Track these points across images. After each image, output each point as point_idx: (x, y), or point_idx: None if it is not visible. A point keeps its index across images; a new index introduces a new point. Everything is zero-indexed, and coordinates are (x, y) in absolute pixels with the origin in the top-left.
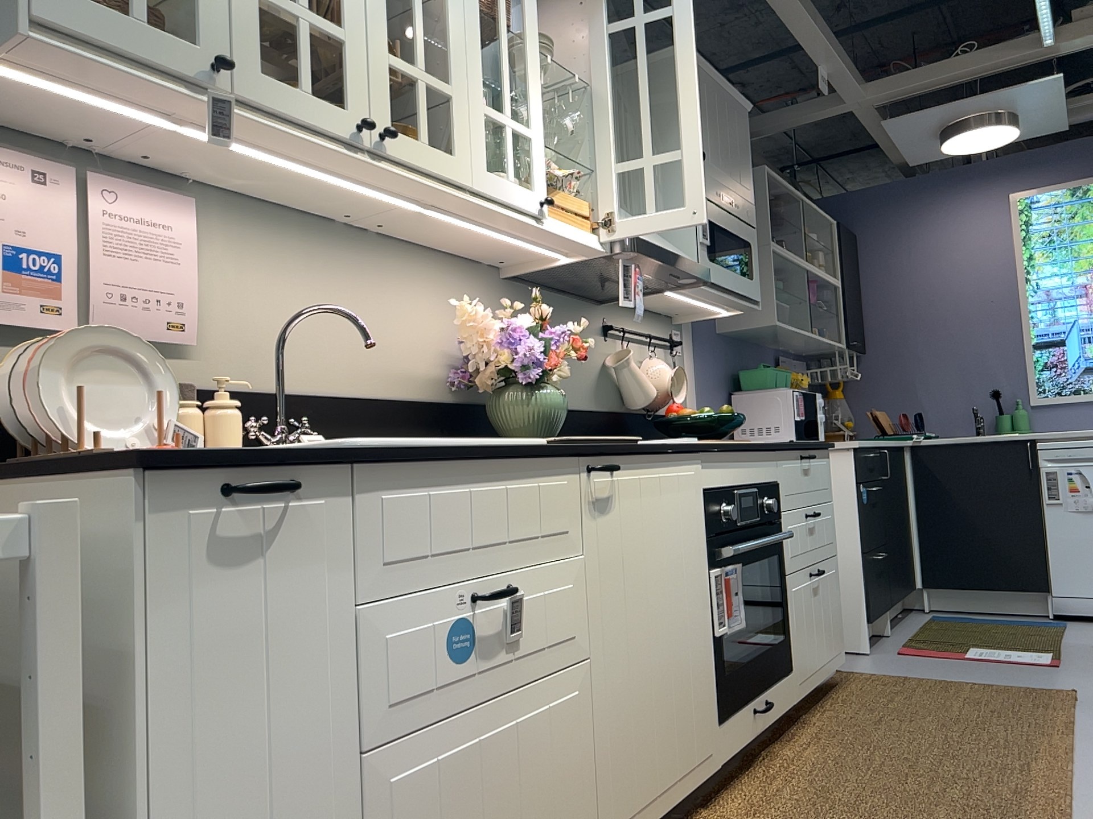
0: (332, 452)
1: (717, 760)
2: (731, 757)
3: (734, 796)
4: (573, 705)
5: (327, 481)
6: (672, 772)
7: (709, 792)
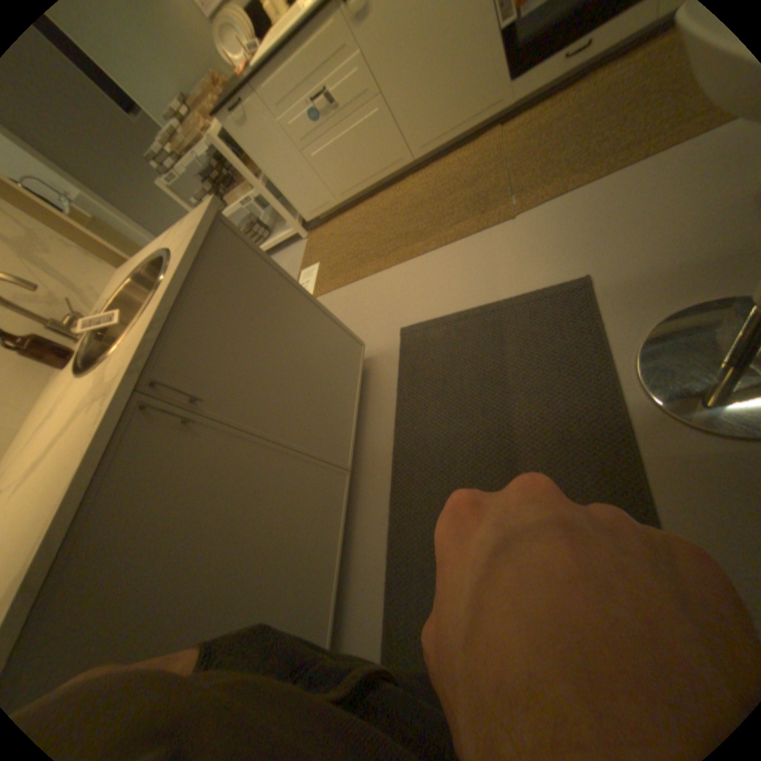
0: (240, 84)
1: (508, 99)
2: (530, 92)
3: (527, 114)
4: (377, 113)
5: (247, 90)
6: (460, 117)
7: (525, 108)
